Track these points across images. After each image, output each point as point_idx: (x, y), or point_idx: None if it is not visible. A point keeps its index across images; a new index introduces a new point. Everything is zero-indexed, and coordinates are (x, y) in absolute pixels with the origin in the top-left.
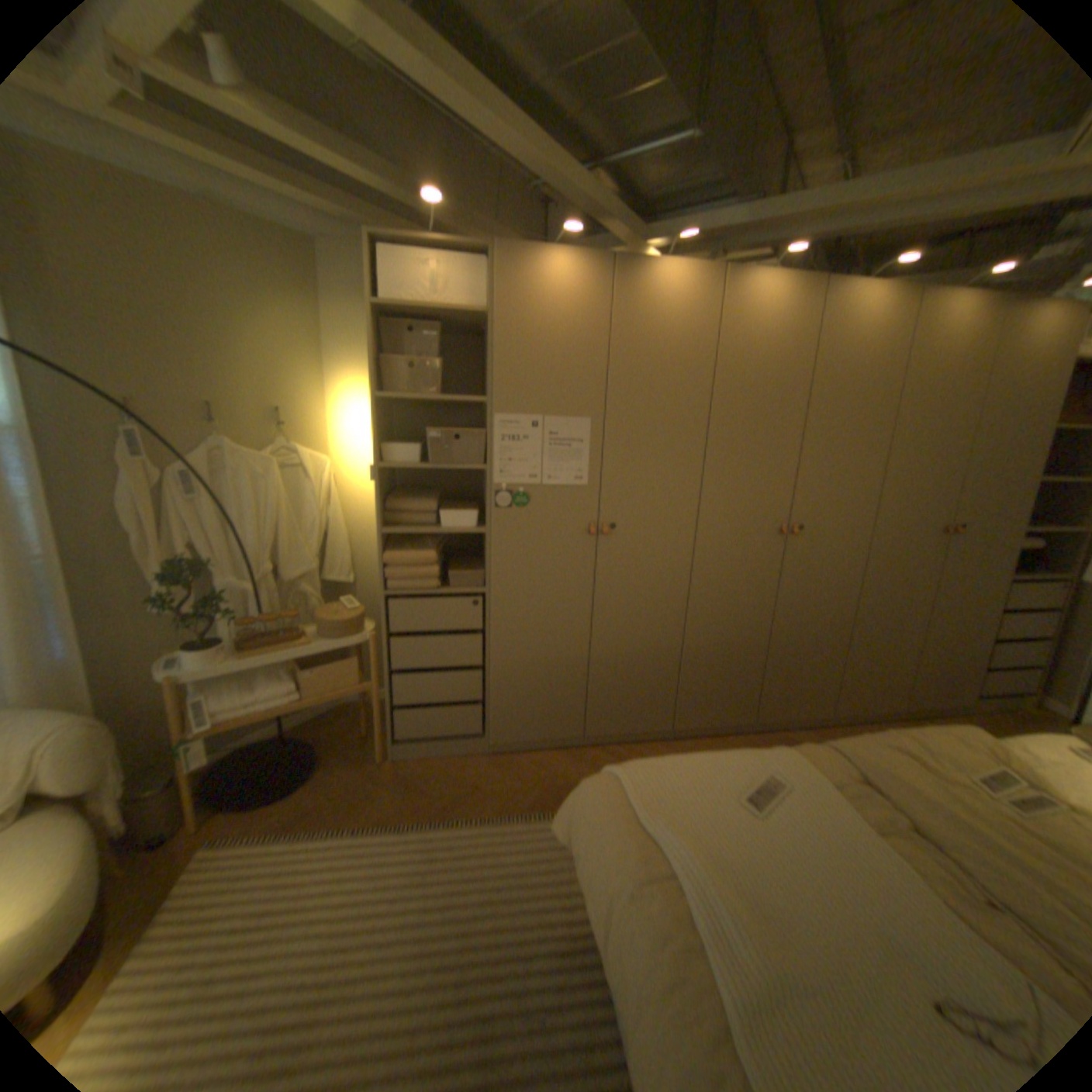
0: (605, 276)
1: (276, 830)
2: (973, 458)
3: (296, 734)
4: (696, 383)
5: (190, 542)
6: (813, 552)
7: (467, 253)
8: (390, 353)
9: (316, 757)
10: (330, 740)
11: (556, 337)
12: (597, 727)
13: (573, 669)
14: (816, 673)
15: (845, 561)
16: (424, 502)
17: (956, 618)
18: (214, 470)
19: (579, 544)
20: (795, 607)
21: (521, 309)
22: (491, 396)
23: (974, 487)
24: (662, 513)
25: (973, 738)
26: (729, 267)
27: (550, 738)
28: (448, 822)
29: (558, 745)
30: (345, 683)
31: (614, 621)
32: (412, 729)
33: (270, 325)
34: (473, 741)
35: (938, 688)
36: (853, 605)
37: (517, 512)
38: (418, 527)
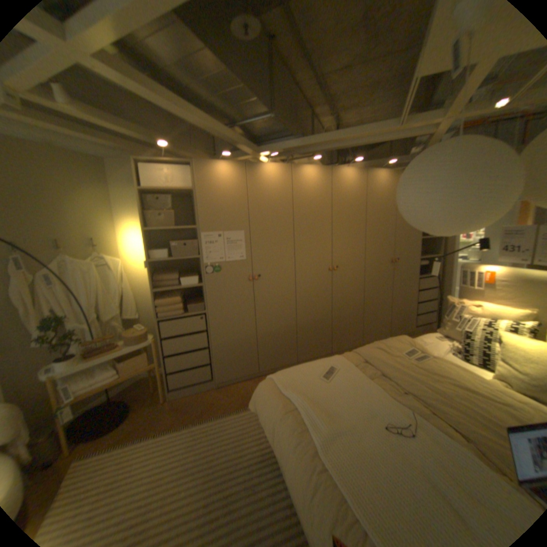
0: (243, 171)
1: (113, 444)
2: (396, 232)
3: (115, 399)
4: (286, 212)
5: (51, 308)
6: (343, 276)
7: (180, 164)
8: (149, 209)
9: (128, 407)
10: (134, 398)
11: (224, 198)
12: (264, 367)
13: (250, 341)
14: (352, 327)
15: (356, 278)
16: (172, 275)
17: (401, 296)
18: (61, 271)
19: (246, 285)
20: (340, 300)
21: (208, 187)
22: (198, 225)
23: (399, 243)
24: (280, 267)
25: (403, 340)
26: (293, 165)
27: (244, 375)
28: (200, 422)
29: (248, 378)
30: (141, 366)
31: (265, 317)
32: (177, 383)
33: (84, 199)
34: (207, 384)
35: (400, 325)
36: (362, 296)
37: (216, 274)
38: (170, 287)
